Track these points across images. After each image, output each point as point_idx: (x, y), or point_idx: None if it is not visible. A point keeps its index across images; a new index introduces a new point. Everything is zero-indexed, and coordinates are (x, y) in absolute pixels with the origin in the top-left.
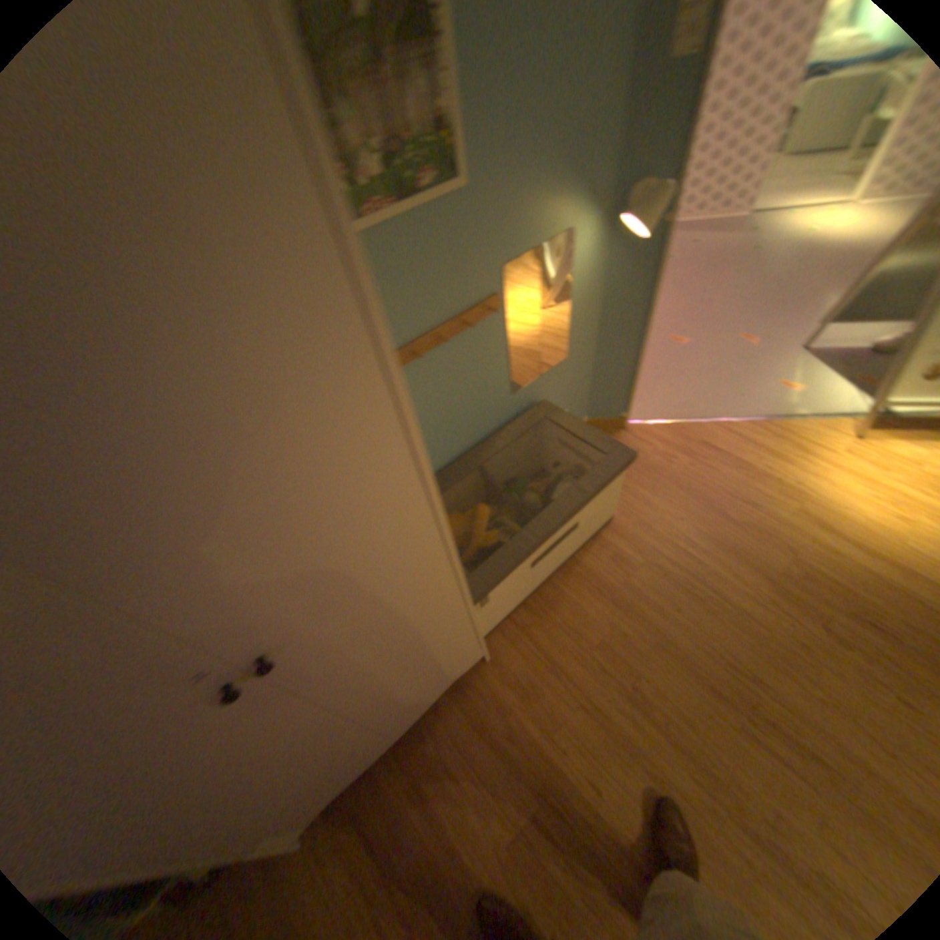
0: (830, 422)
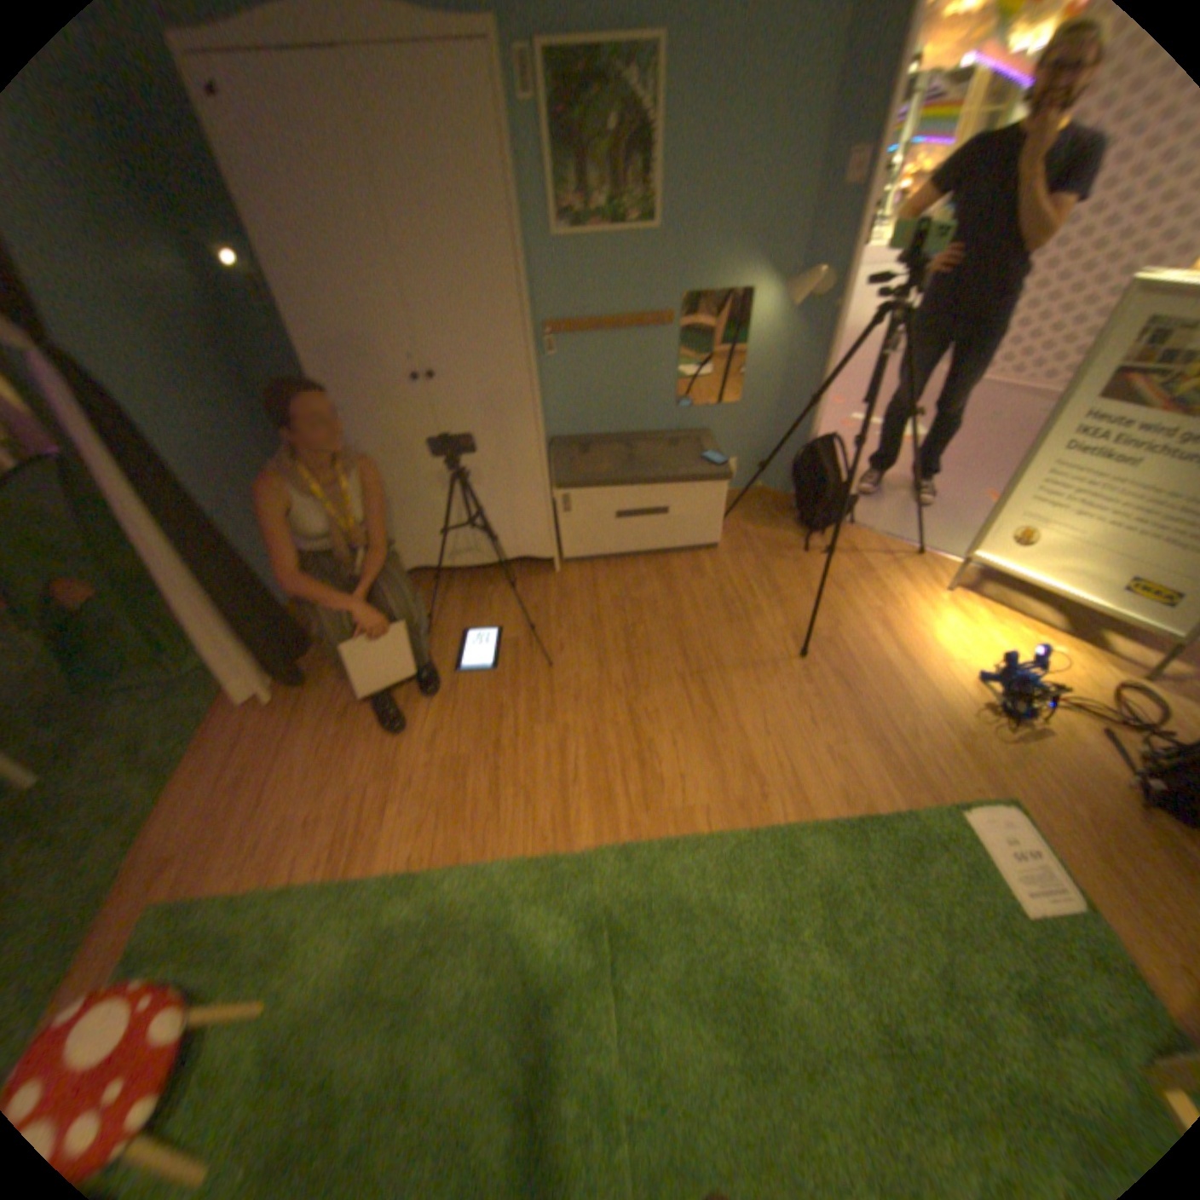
0: (994, 578)
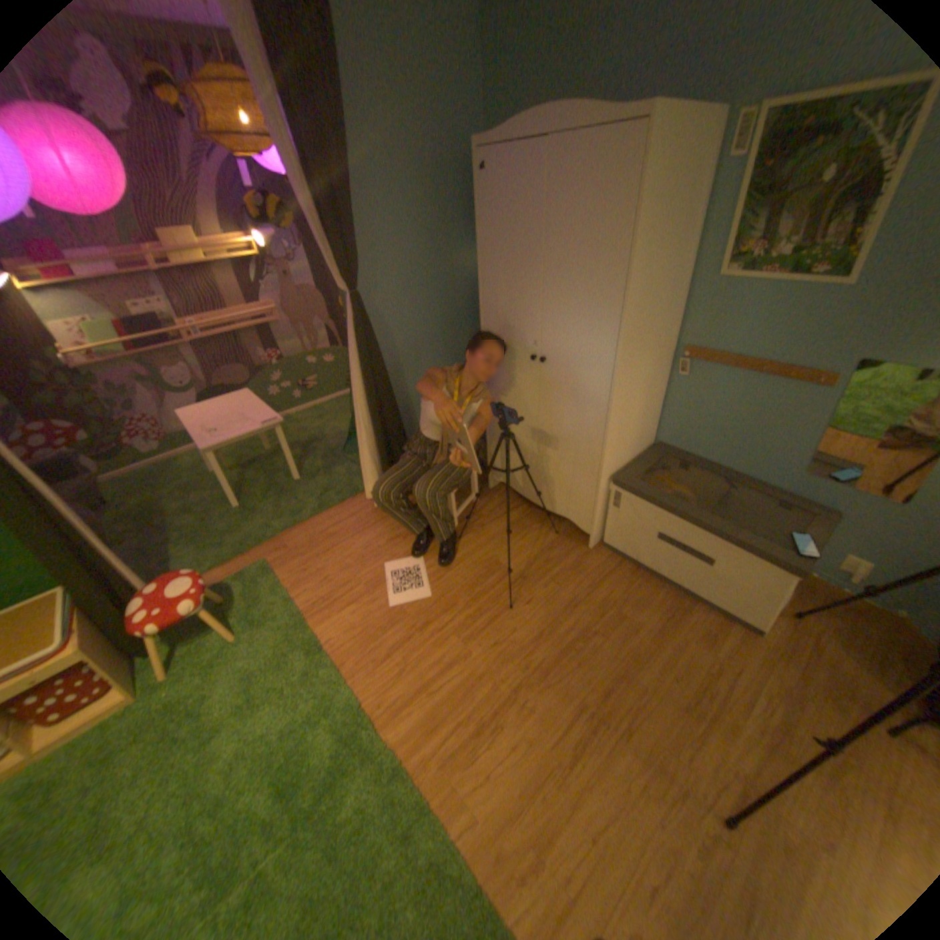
0: None
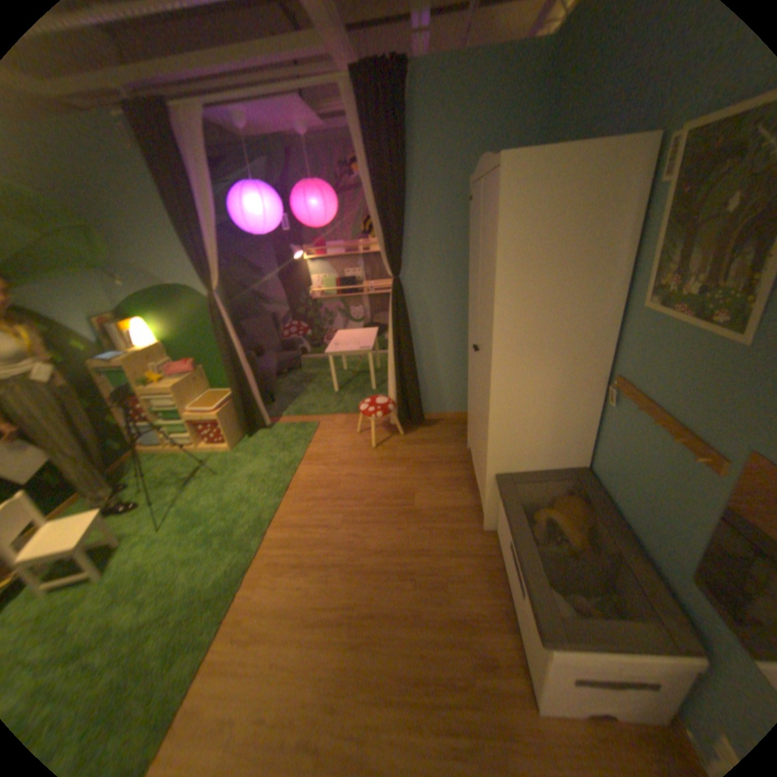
0: None
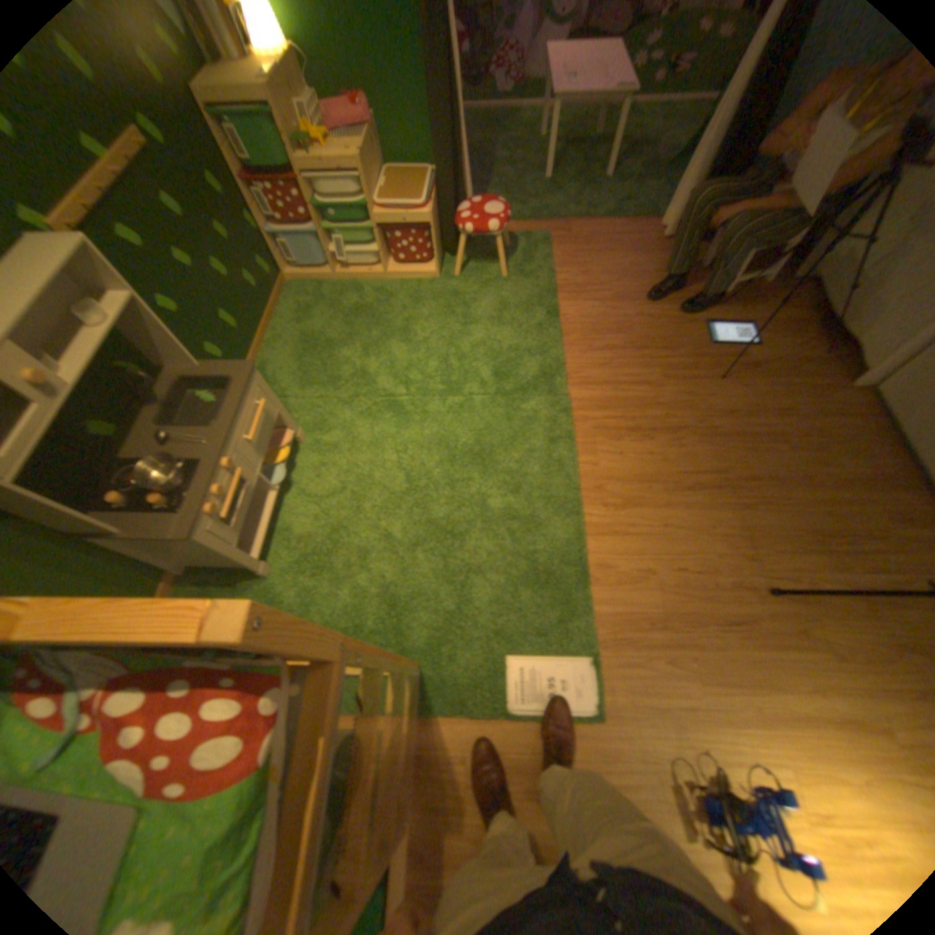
0: None
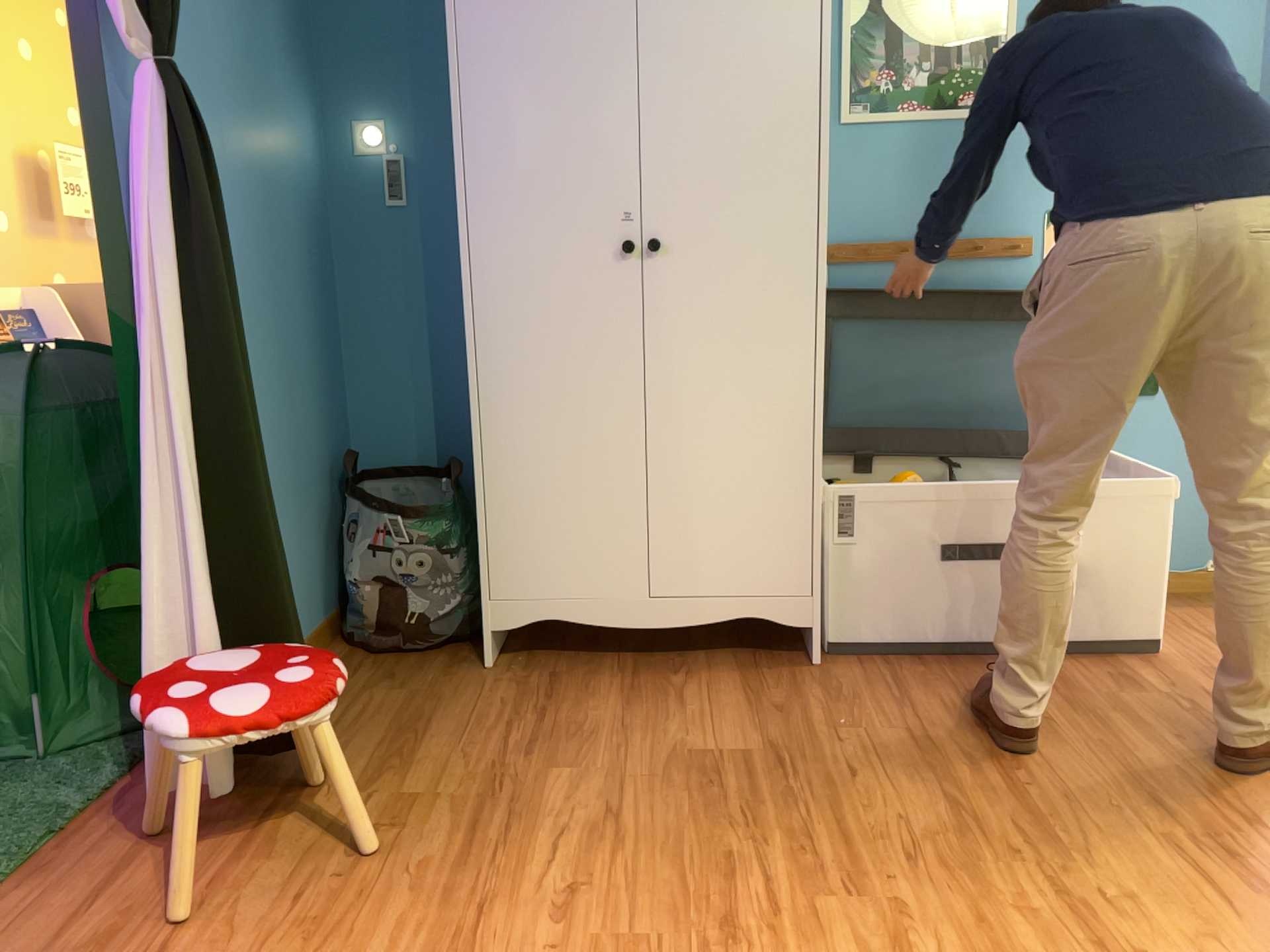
0: None
